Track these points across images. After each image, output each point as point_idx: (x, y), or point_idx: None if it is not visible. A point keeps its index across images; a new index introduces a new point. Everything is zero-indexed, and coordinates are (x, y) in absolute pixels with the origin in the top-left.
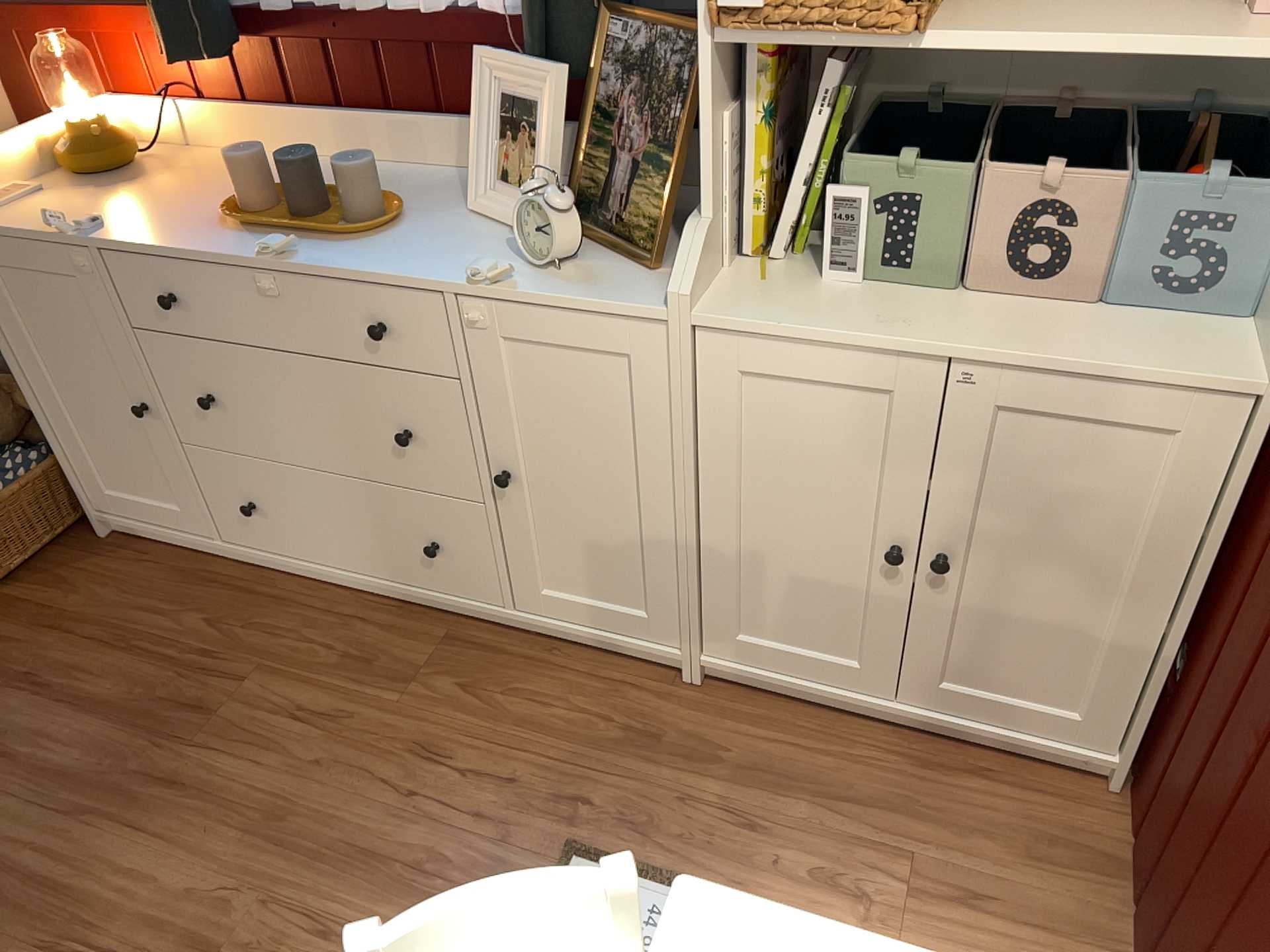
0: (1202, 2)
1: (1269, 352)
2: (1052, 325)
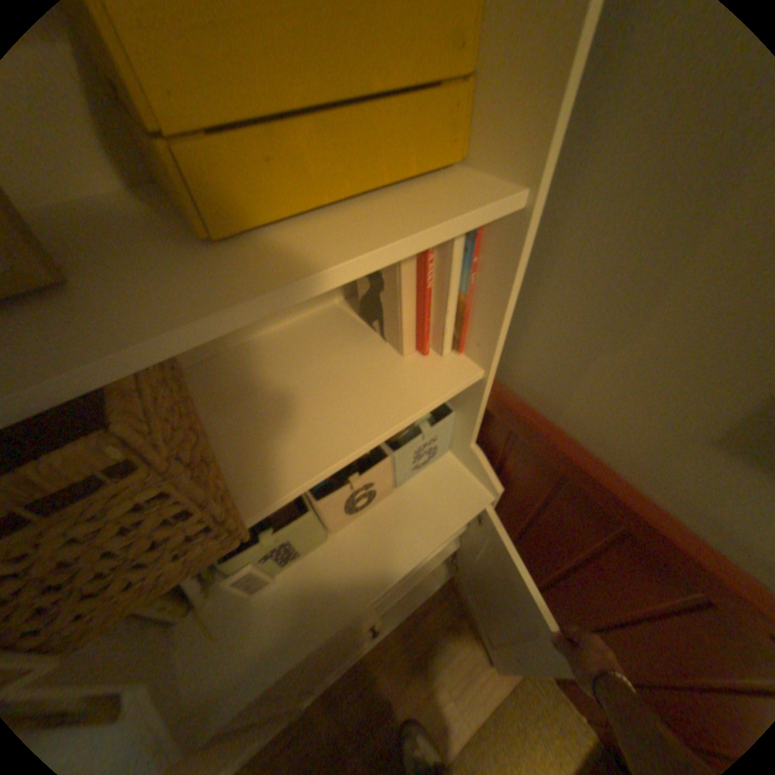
0: (362, 349)
1: (479, 479)
2: (392, 531)
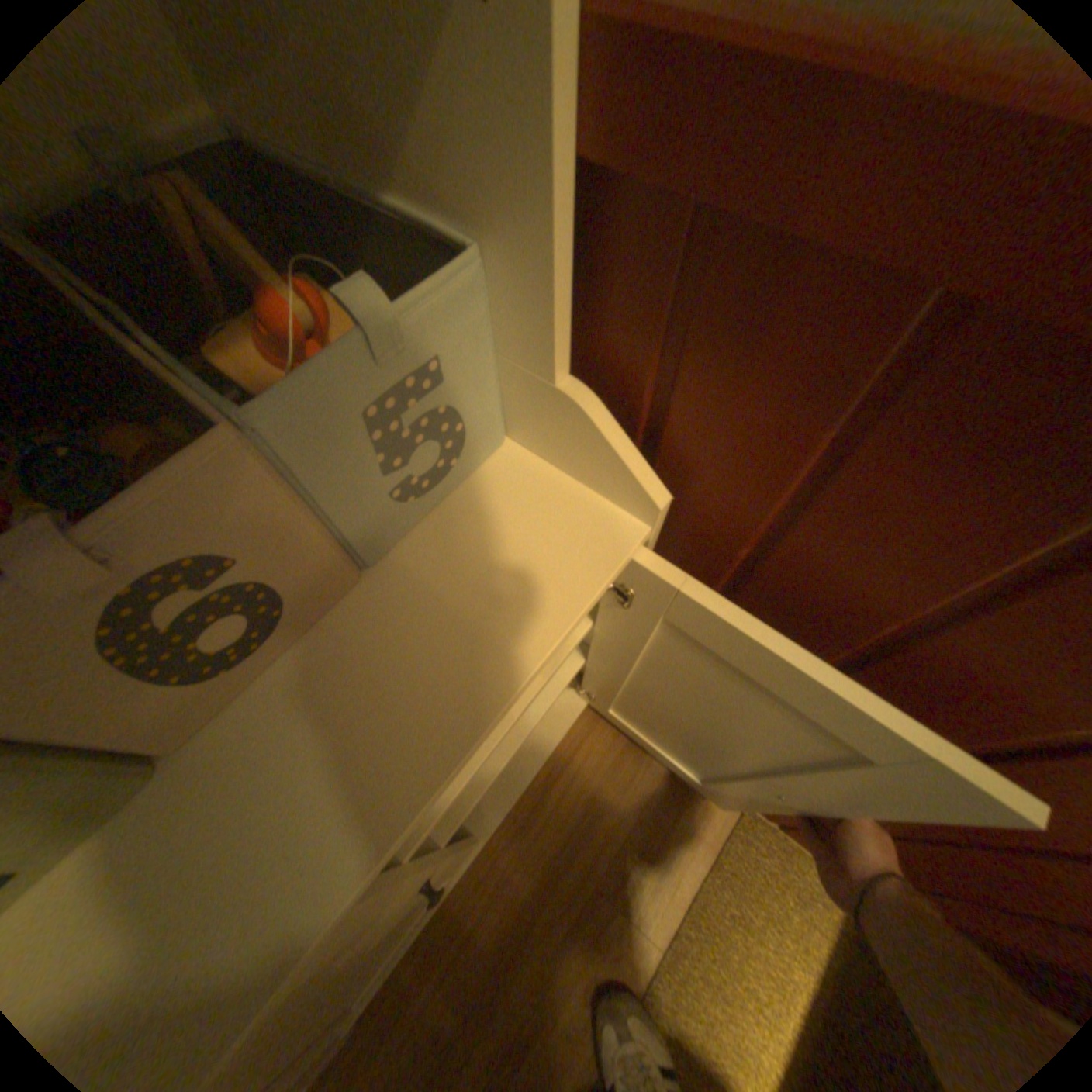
0: None
1: (601, 486)
2: (372, 685)
